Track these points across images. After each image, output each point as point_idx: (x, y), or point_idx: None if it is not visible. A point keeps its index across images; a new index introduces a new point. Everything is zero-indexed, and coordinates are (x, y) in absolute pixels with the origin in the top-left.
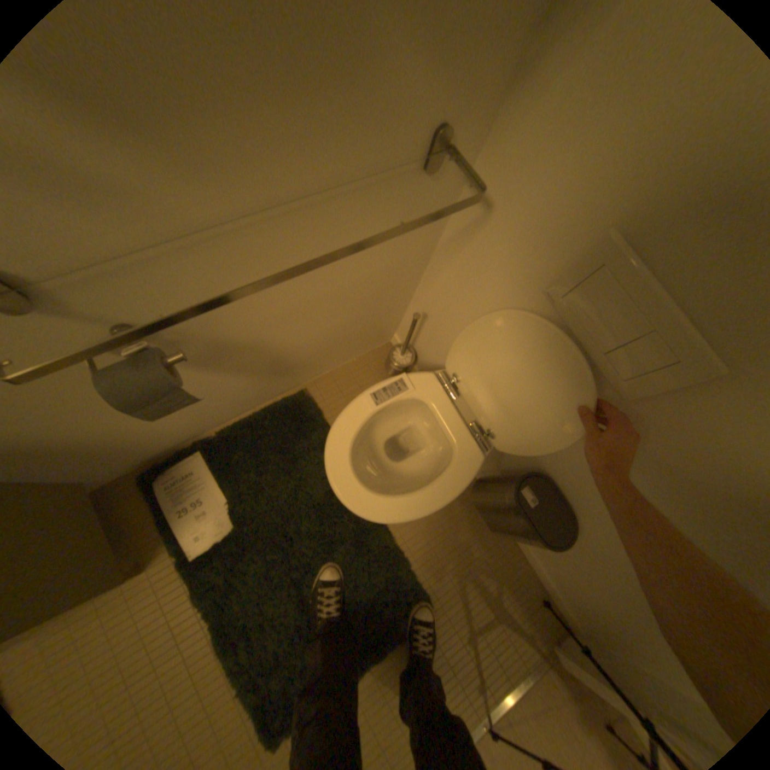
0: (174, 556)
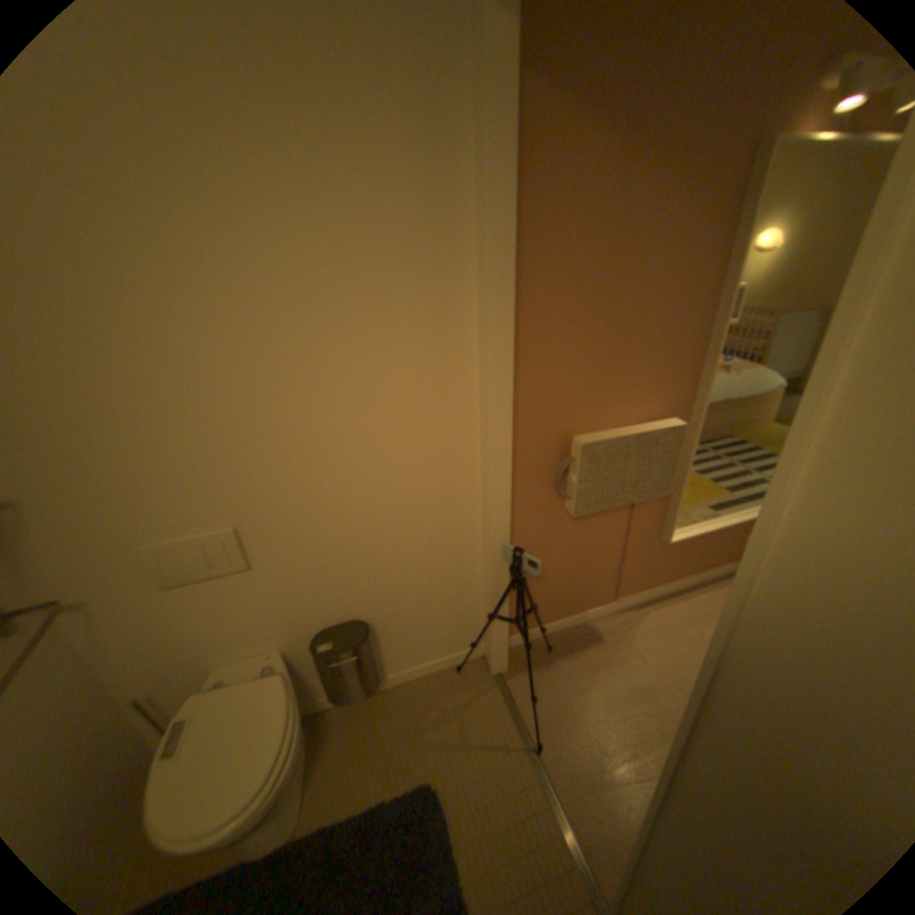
0: None
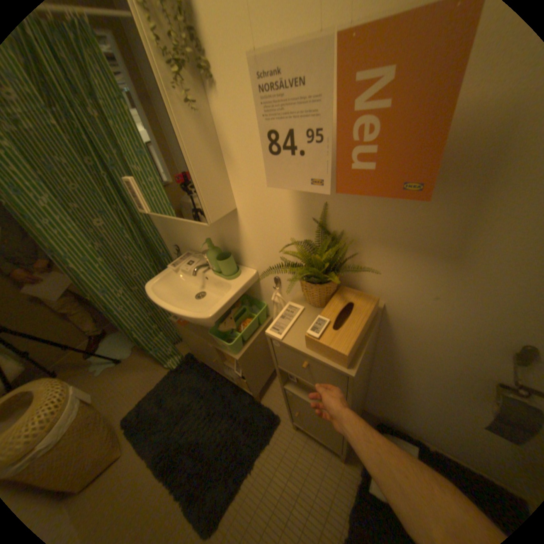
0: (367, 480)
